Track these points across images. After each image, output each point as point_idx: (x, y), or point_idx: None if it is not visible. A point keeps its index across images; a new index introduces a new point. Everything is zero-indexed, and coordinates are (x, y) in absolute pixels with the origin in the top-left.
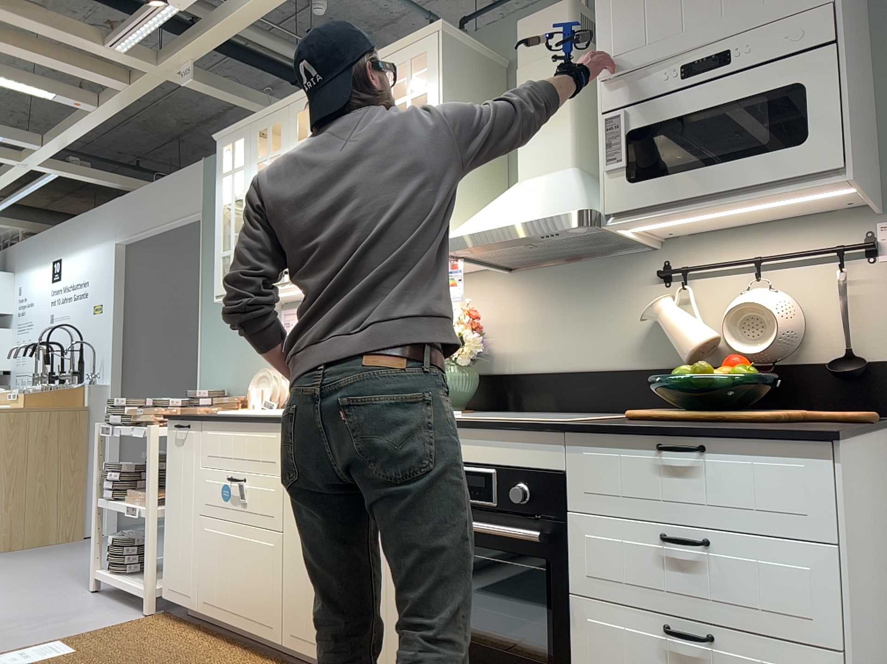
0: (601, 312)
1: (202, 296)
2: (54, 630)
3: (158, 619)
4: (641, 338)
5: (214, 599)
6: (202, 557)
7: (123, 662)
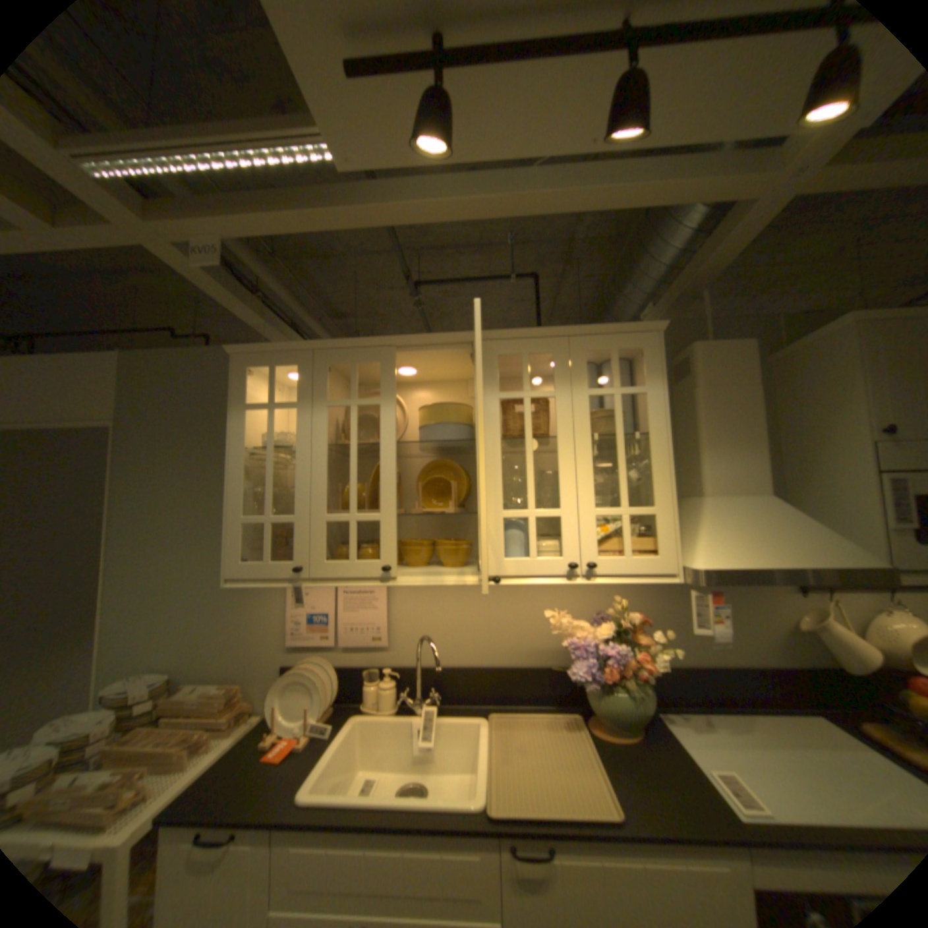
0: (745, 616)
1: (108, 538)
2: None
3: None
4: (785, 642)
5: None
6: None
7: None
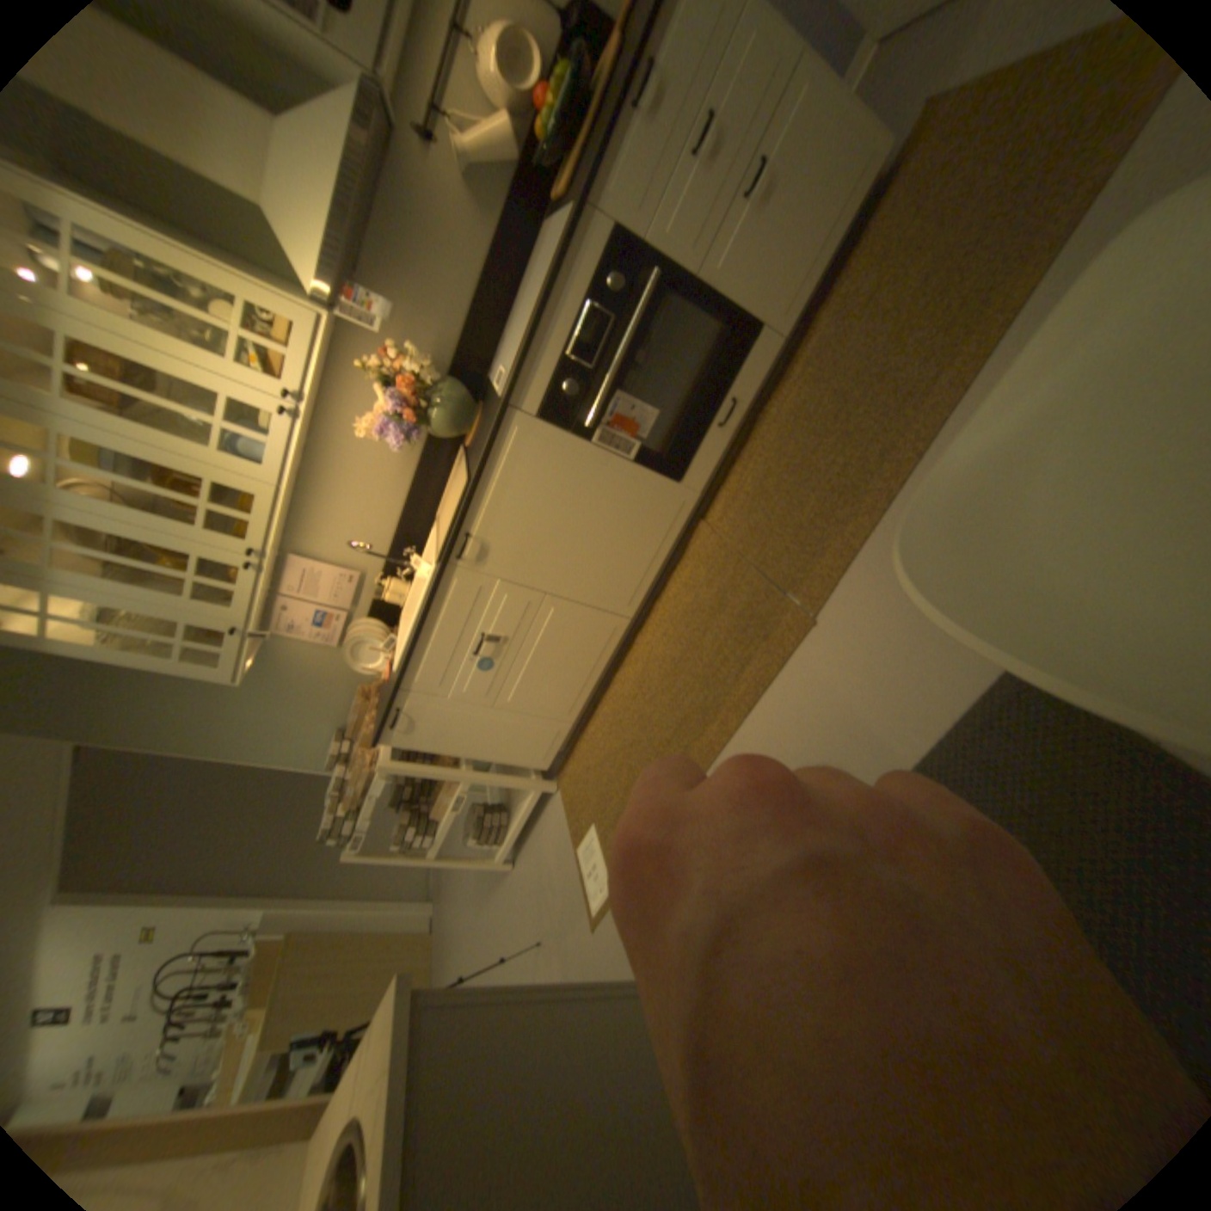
0: (434, 226)
1: (202, 754)
2: (561, 865)
3: (564, 774)
4: (474, 200)
5: (572, 696)
6: (533, 707)
7: (616, 766)
